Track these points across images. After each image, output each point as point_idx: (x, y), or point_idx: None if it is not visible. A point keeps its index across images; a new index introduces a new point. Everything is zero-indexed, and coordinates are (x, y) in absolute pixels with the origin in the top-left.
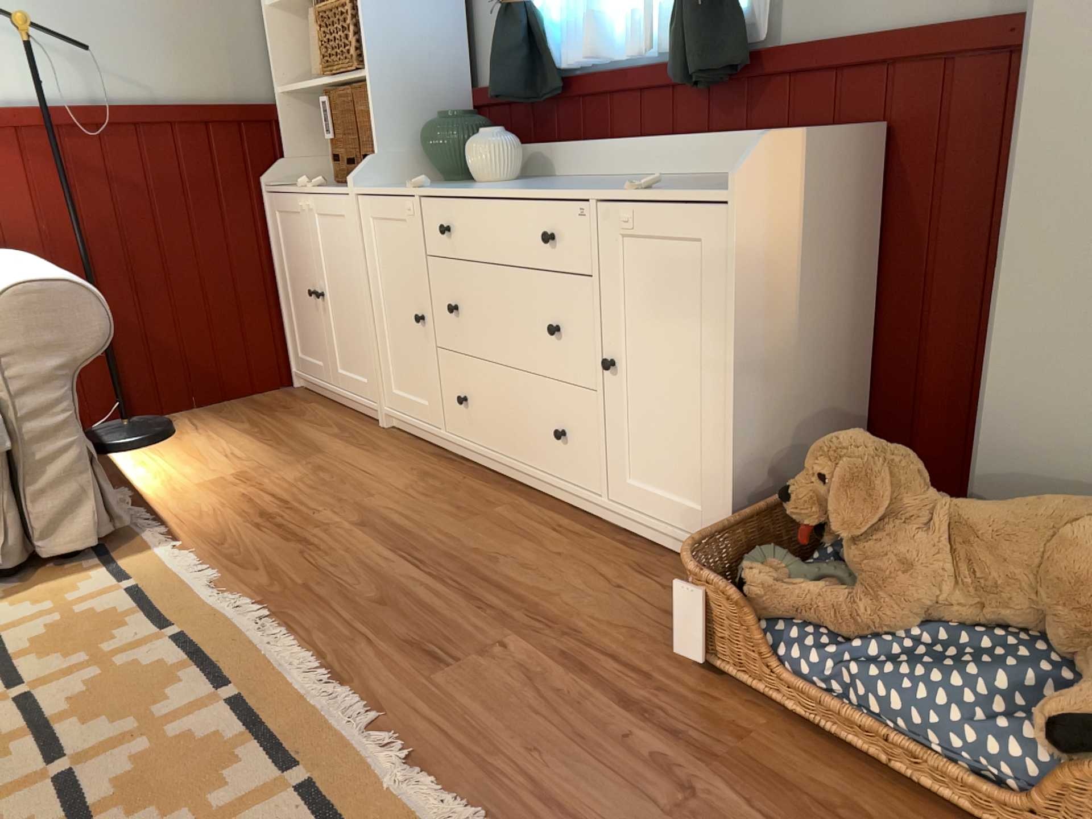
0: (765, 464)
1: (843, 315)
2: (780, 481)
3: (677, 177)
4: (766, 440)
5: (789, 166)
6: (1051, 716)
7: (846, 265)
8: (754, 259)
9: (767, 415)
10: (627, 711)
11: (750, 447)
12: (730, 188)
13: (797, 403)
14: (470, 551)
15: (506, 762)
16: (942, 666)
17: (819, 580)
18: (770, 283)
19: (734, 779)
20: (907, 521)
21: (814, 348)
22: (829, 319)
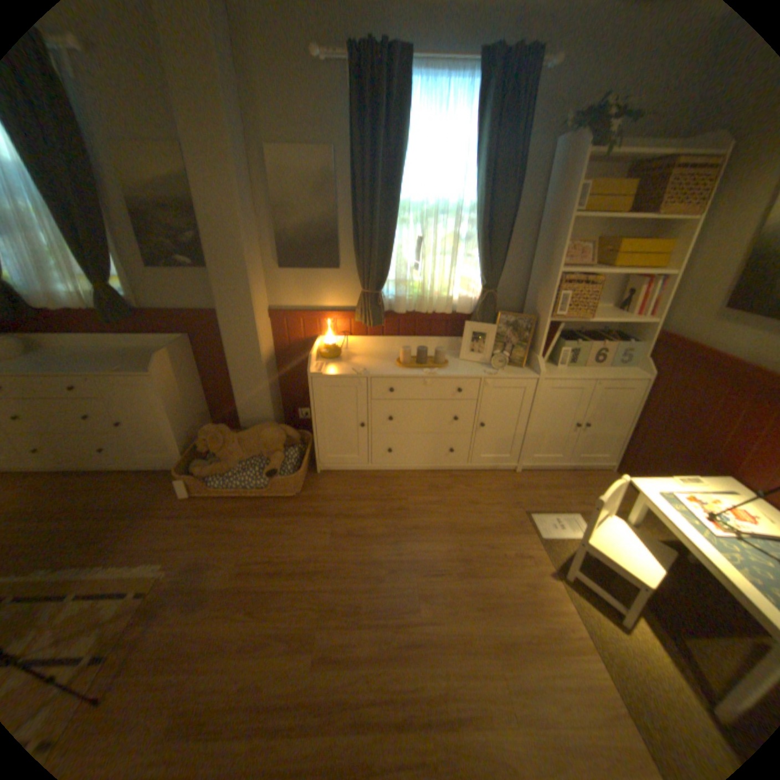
0: (185, 437)
1: (193, 388)
2: (190, 439)
3: (115, 350)
4: (183, 431)
5: (165, 358)
6: (266, 472)
7: (189, 375)
8: (163, 387)
9: (181, 425)
10: (171, 520)
11: (179, 435)
12: (148, 370)
13: (188, 417)
14: (80, 505)
15: (142, 551)
16: (244, 472)
17: (211, 463)
18: (170, 391)
19: (207, 519)
20: (228, 443)
21: (188, 401)
22: (189, 391)
